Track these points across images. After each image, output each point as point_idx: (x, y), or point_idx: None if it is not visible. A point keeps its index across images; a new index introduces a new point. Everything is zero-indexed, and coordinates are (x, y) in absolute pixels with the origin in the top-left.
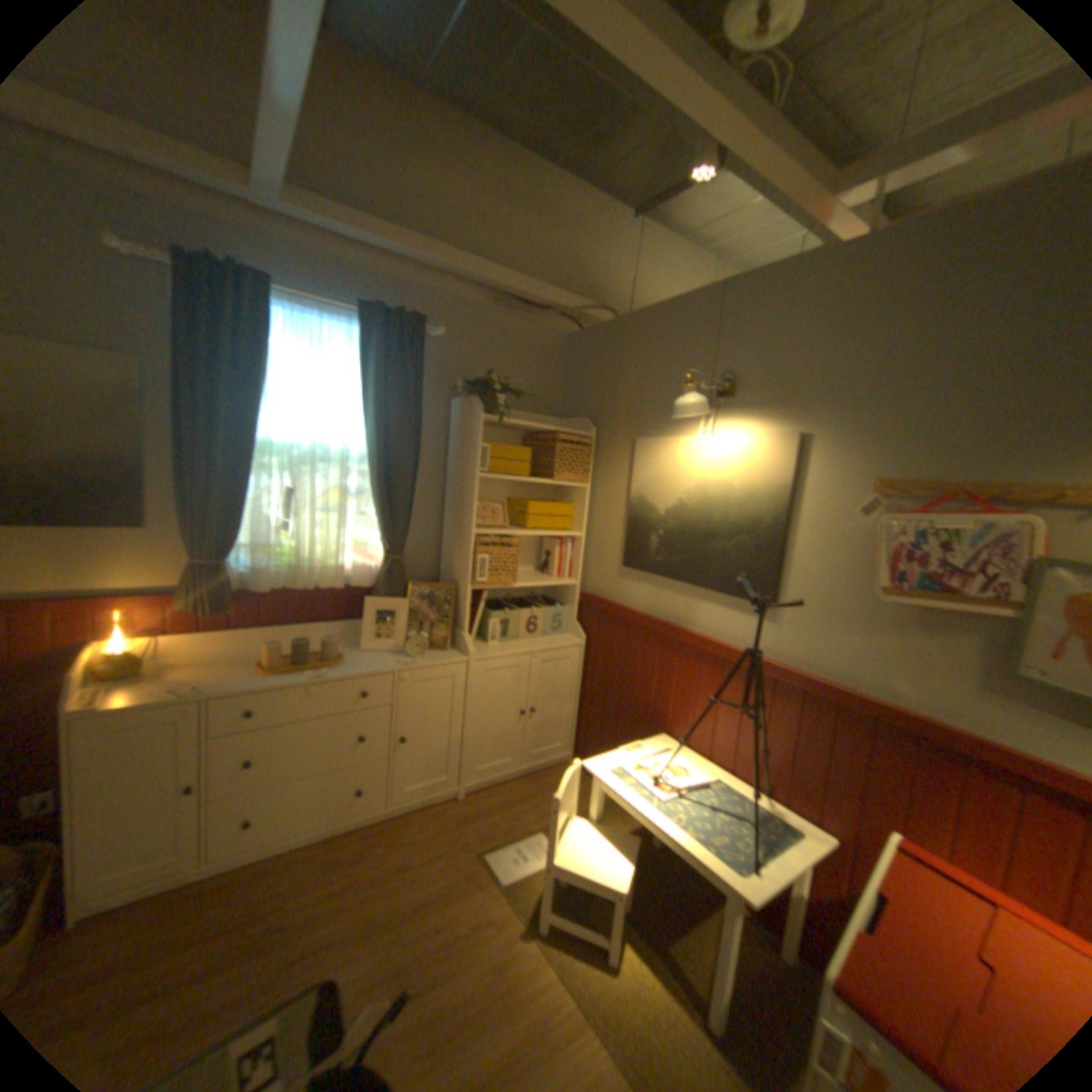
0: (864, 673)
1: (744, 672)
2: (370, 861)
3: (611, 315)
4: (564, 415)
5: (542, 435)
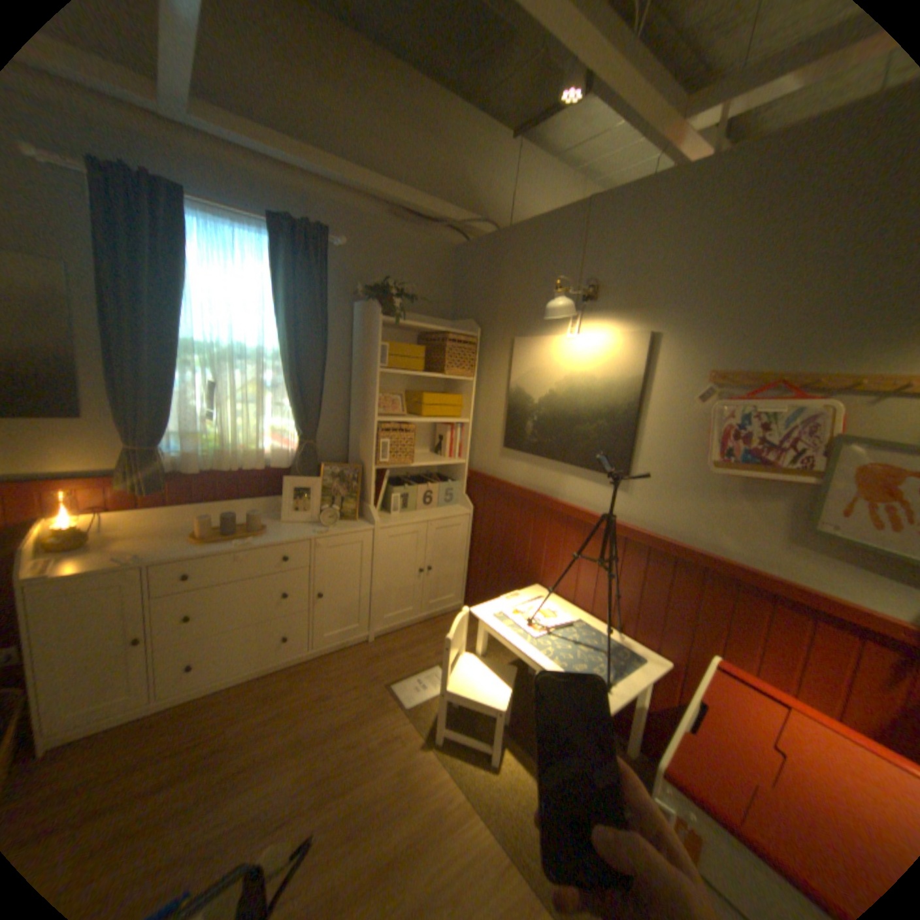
0: (696, 531)
1: (602, 533)
2: (295, 693)
3: (493, 228)
4: (453, 317)
5: (433, 334)
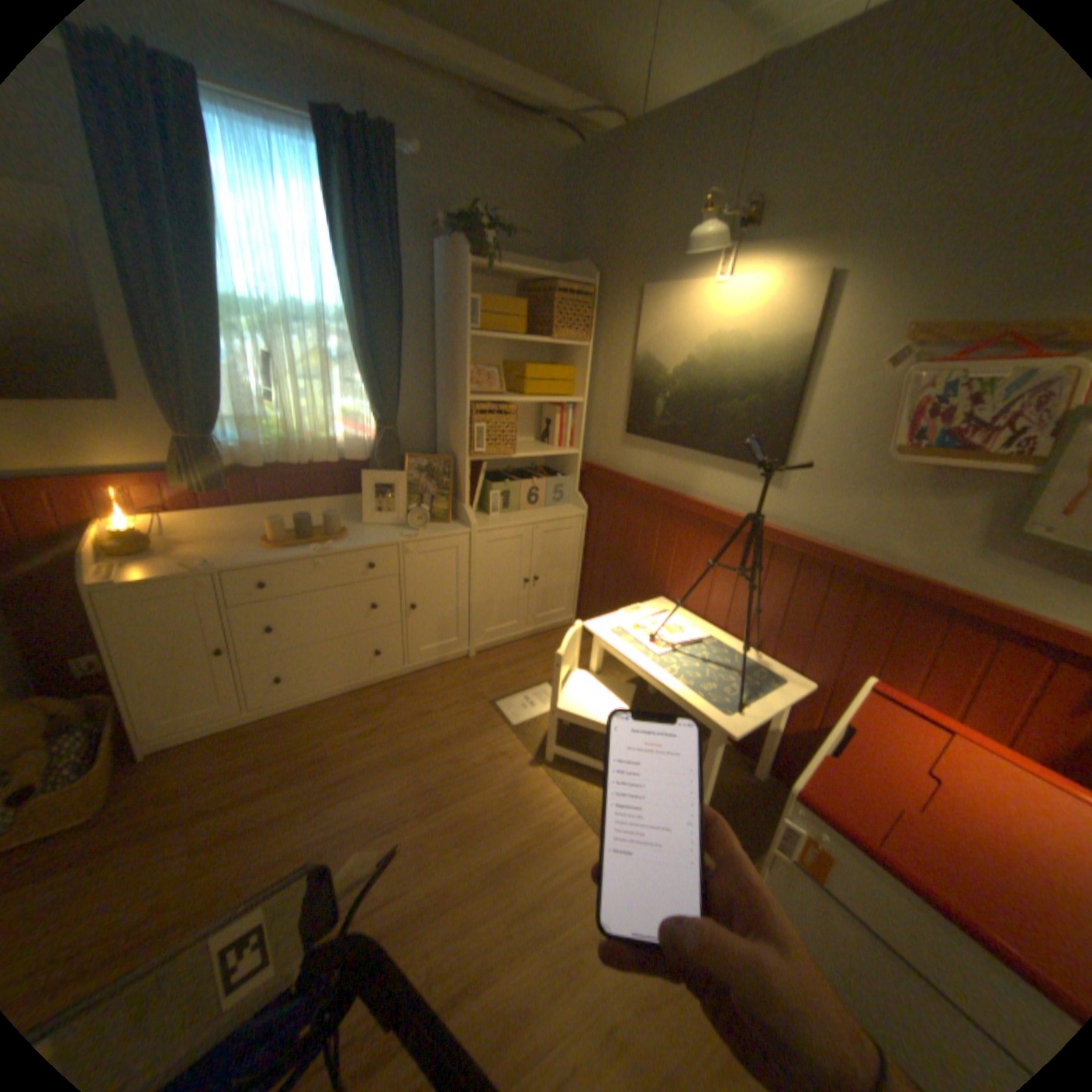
0: (864, 534)
1: (743, 537)
2: (392, 708)
3: (619, 121)
4: (562, 259)
5: (538, 283)
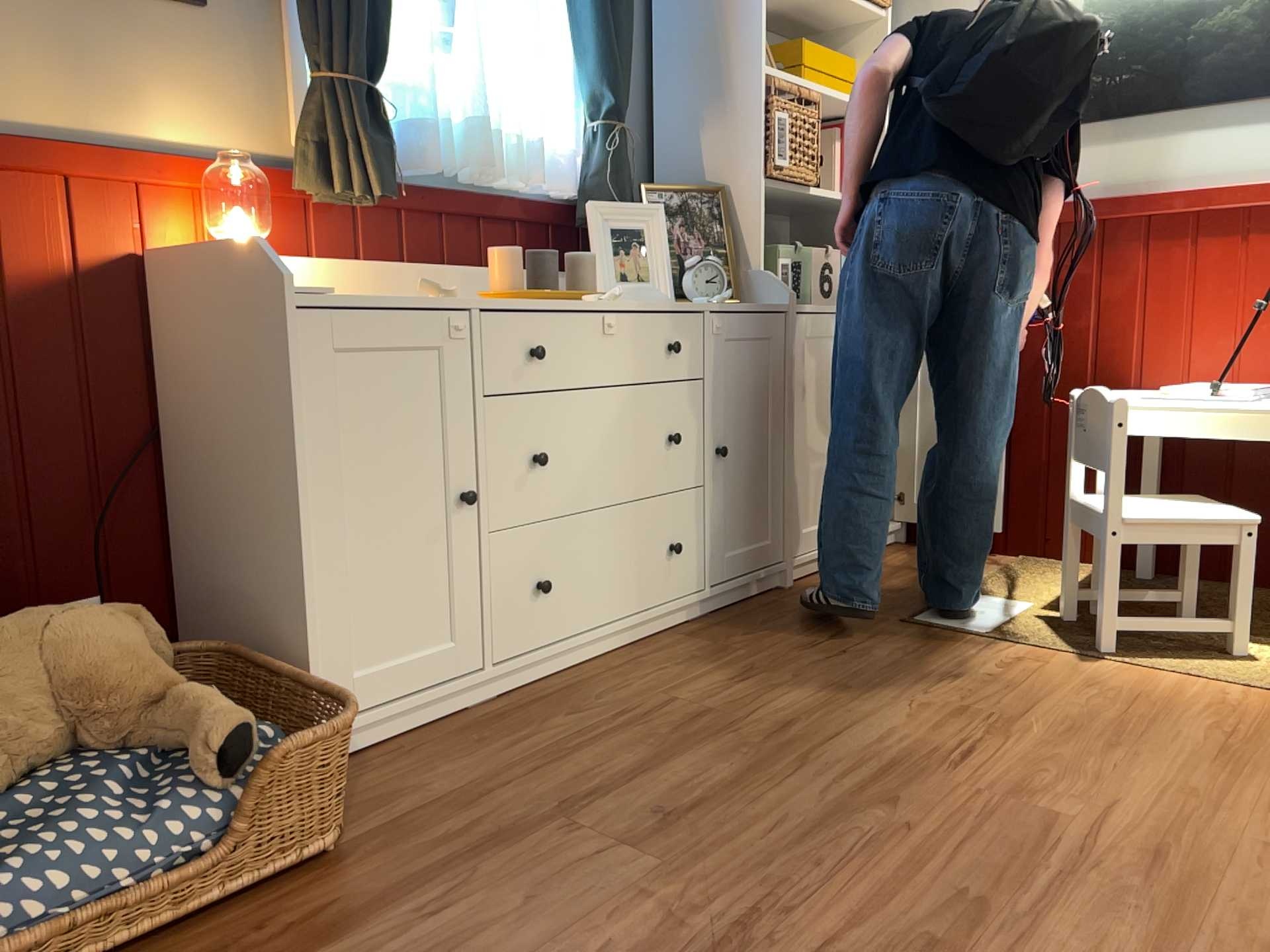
0: None
1: None
2: (737, 647)
3: None
4: None
5: None
